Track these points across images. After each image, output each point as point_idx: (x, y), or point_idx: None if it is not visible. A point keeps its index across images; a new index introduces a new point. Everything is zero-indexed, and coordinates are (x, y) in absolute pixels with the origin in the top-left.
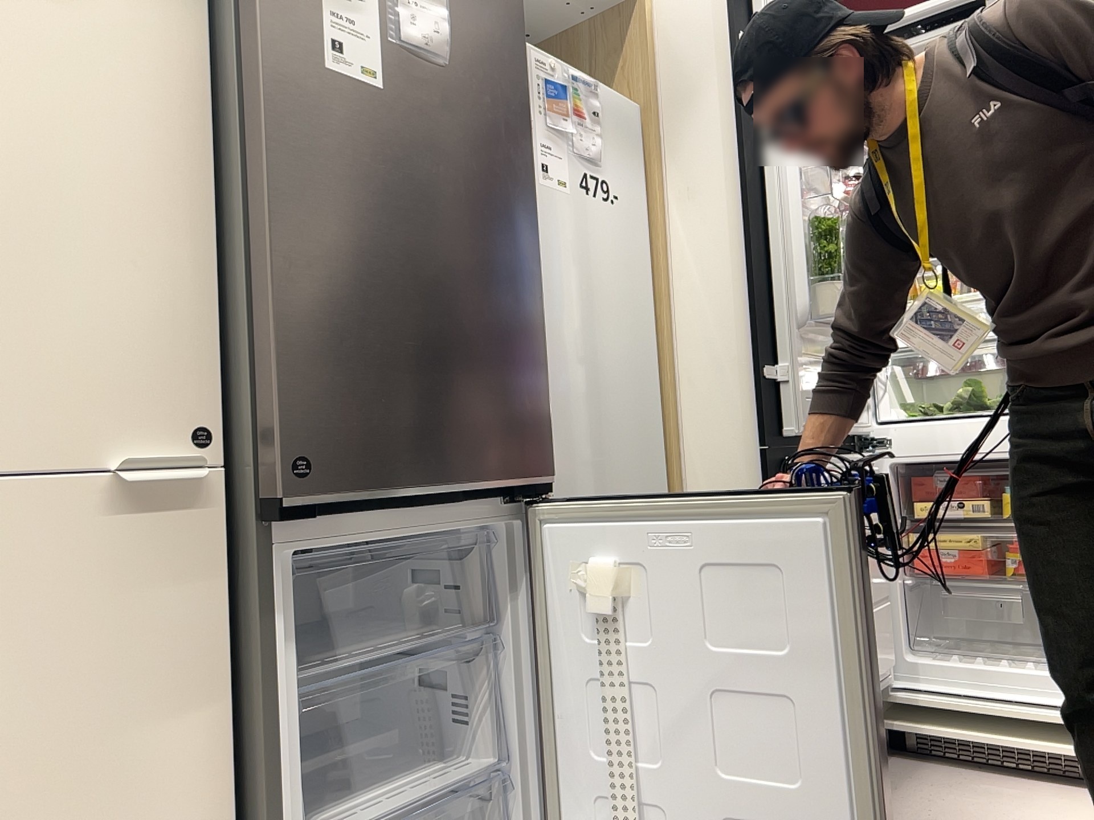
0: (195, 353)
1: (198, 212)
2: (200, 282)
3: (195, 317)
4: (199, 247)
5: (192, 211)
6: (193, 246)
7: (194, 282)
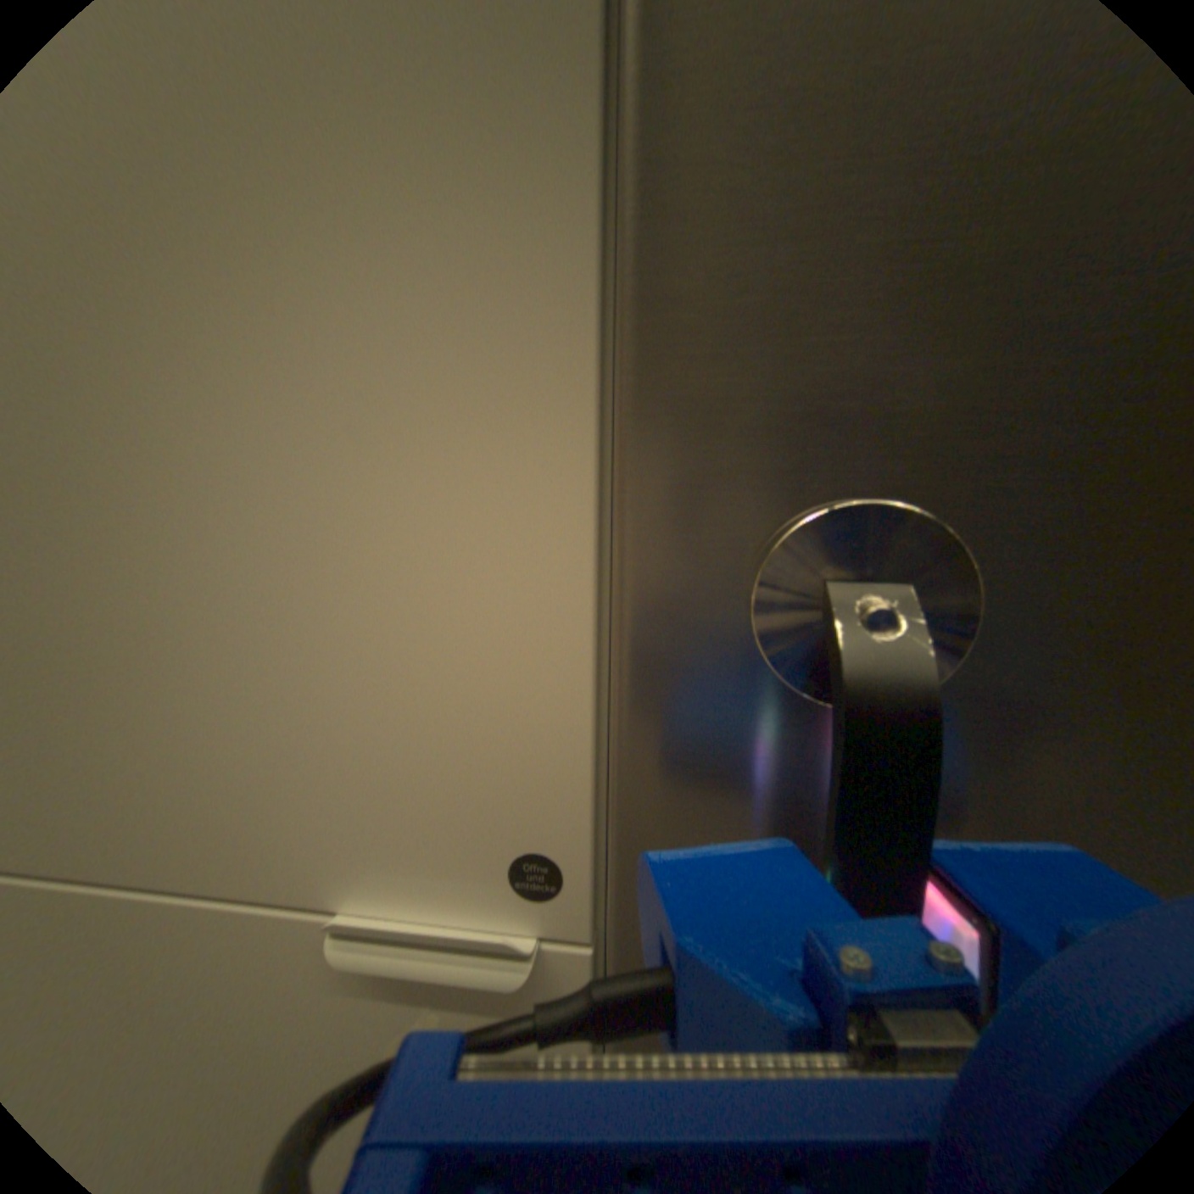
0: (552, 655)
1: (570, 196)
2: (570, 446)
3: (553, 555)
4: (570, 326)
5: (553, 199)
6: (553, 328)
7: (553, 446)
